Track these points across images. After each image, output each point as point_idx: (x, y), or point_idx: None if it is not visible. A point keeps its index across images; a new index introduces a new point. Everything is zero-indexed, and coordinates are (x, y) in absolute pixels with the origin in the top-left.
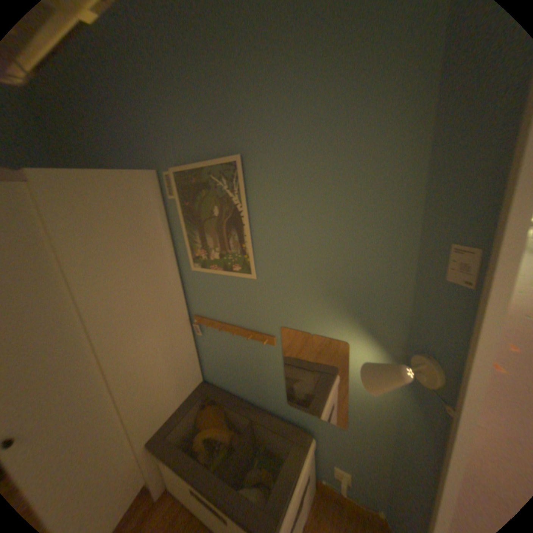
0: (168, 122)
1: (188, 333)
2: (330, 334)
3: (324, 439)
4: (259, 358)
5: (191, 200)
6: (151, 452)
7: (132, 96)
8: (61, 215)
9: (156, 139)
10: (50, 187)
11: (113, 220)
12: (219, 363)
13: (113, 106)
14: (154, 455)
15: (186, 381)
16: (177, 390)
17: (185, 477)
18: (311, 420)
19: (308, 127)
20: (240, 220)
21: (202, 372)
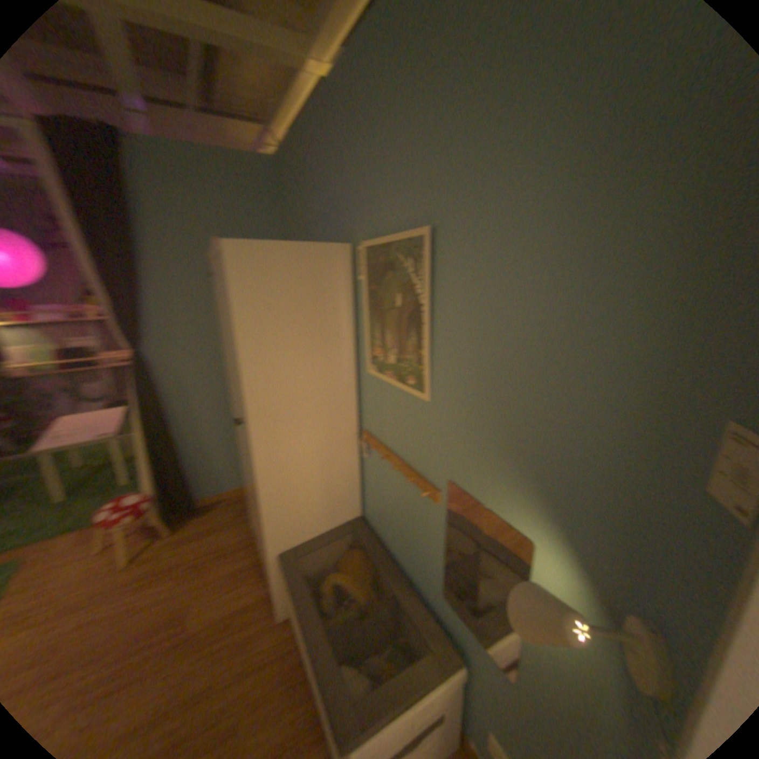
0: (369, 185)
1: (354, 450)
2: (510, 519)
3: (482, 680)
4: (420, 515)
5: (376, 283)
6: (279, 567)
7: (343, 157)
8: (242, 287)
9: (356, 206)
10: (238, 258)
11: (291, 299)
12: (379, 502)
13: (327, 169)
14: (281, 572)
15: (339, 508)
16: (326, 513)
17: (297, 613)
18: (468, 639)
19: (520, 184)
20: (421, 317)
21: (363, 506)
